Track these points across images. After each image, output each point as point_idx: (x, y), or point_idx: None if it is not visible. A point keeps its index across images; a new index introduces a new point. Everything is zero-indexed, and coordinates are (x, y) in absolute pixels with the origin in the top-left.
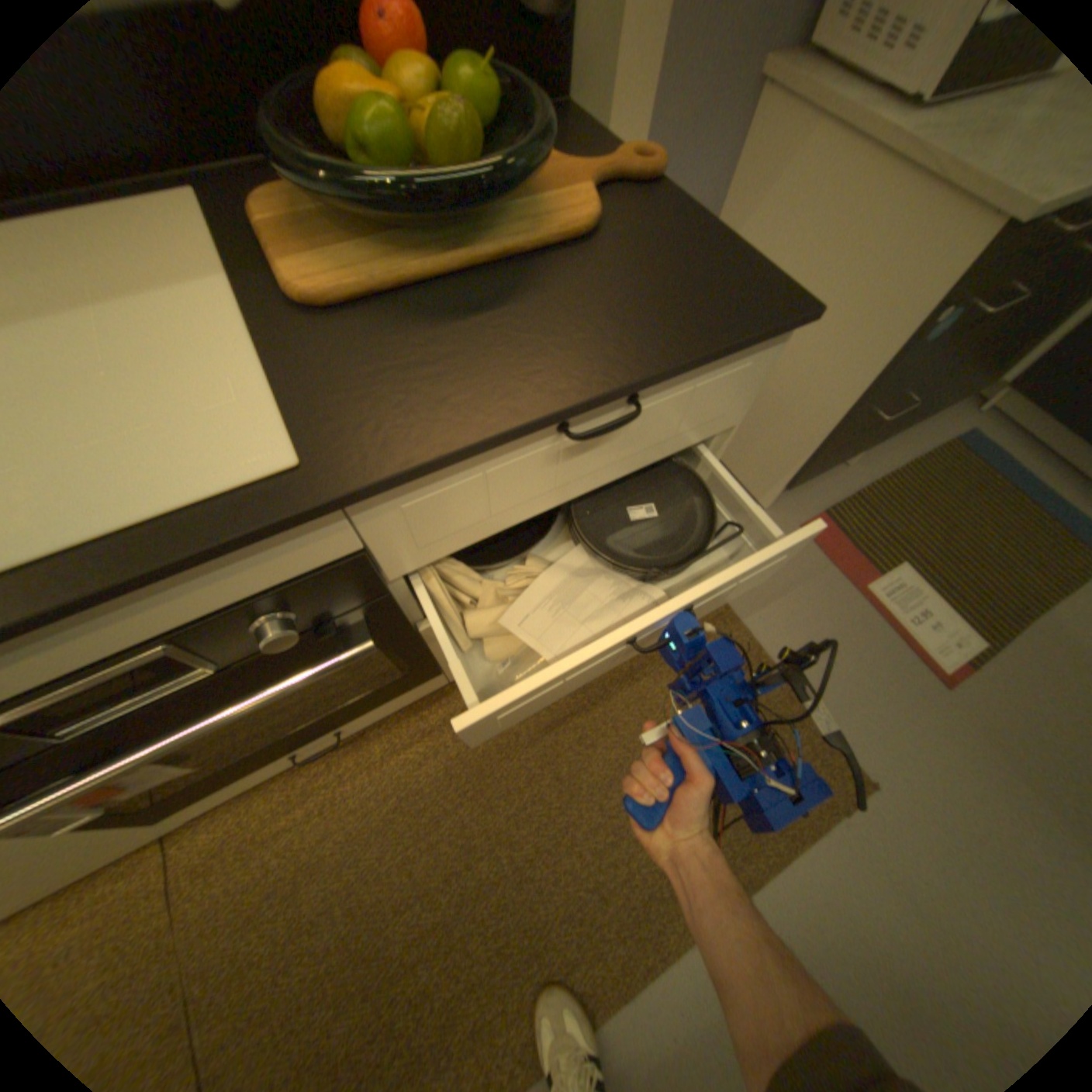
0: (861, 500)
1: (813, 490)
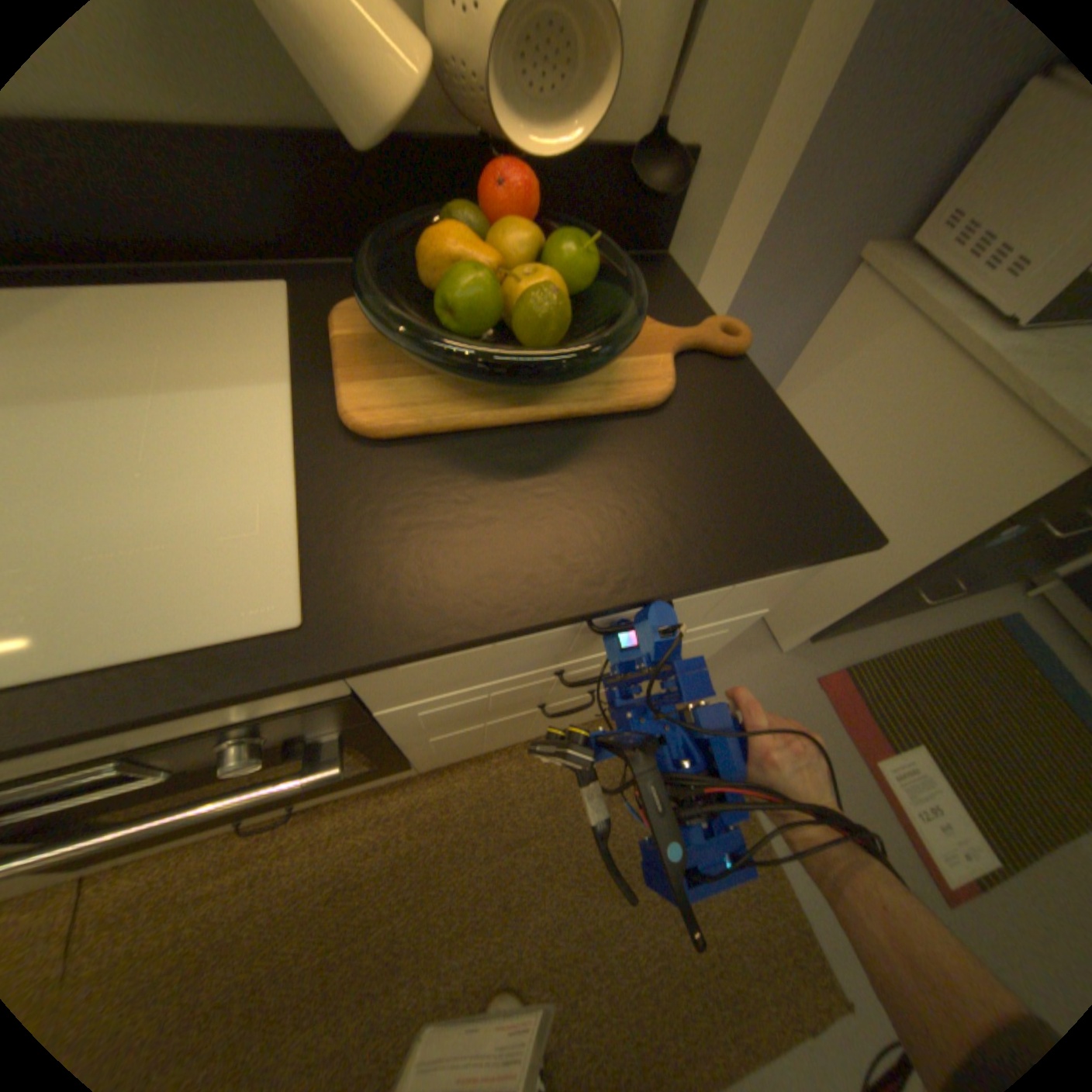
0: (888, 666)
1: (839, 643)
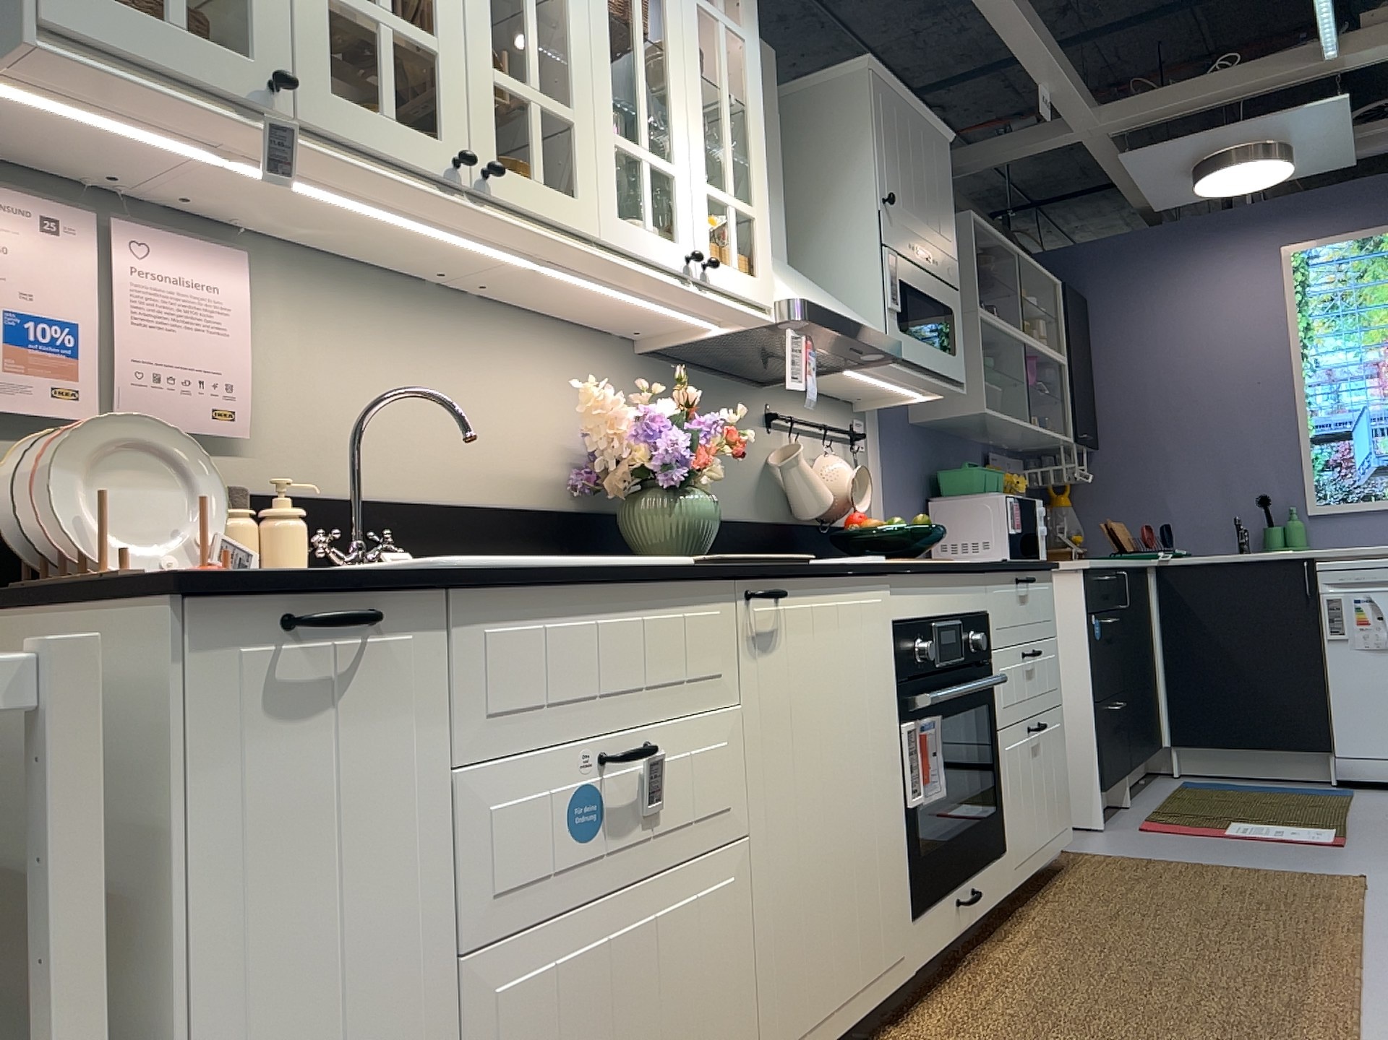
0: (1163, 812)
1: (1124, 818)
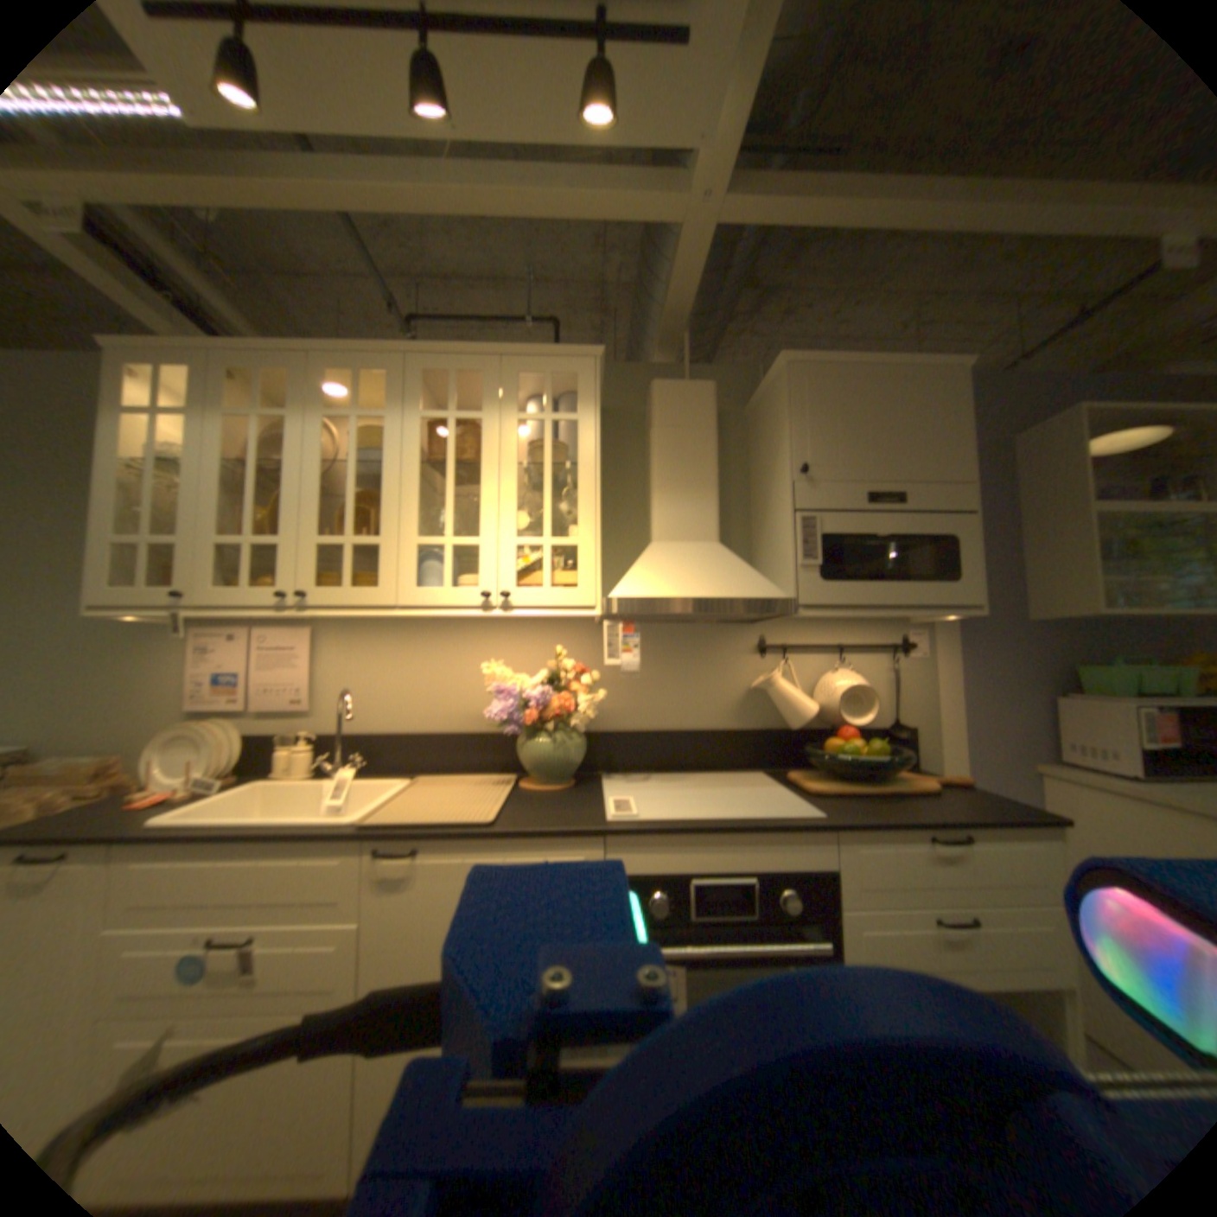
0: None
1: None
